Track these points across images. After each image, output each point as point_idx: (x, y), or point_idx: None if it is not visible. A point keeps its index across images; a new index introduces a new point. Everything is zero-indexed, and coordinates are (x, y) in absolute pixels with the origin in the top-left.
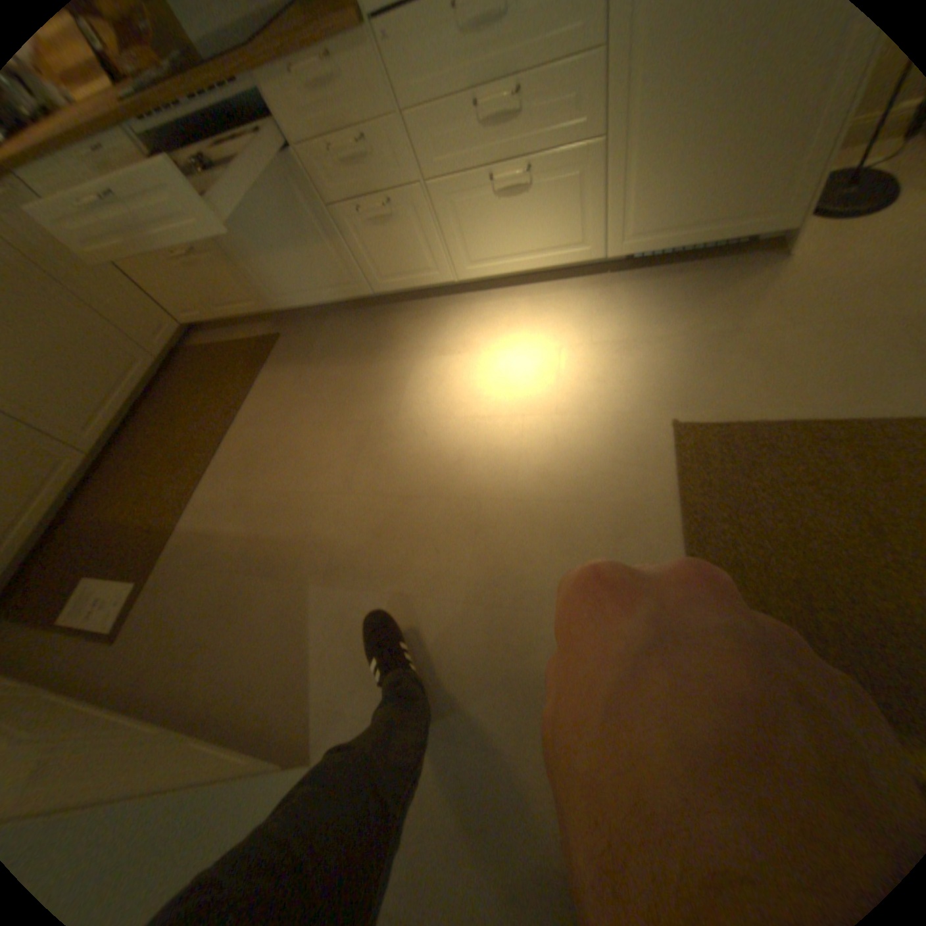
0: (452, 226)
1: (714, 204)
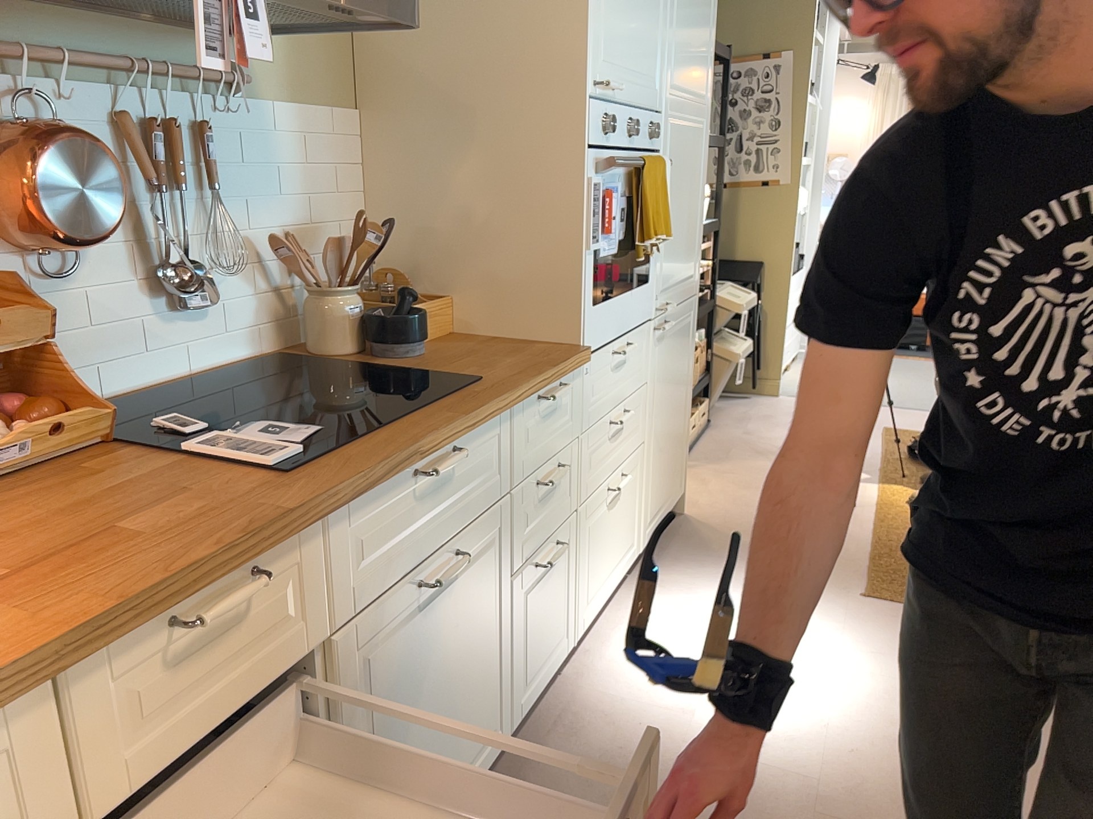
0: (584, 560)
1: (669, 485)
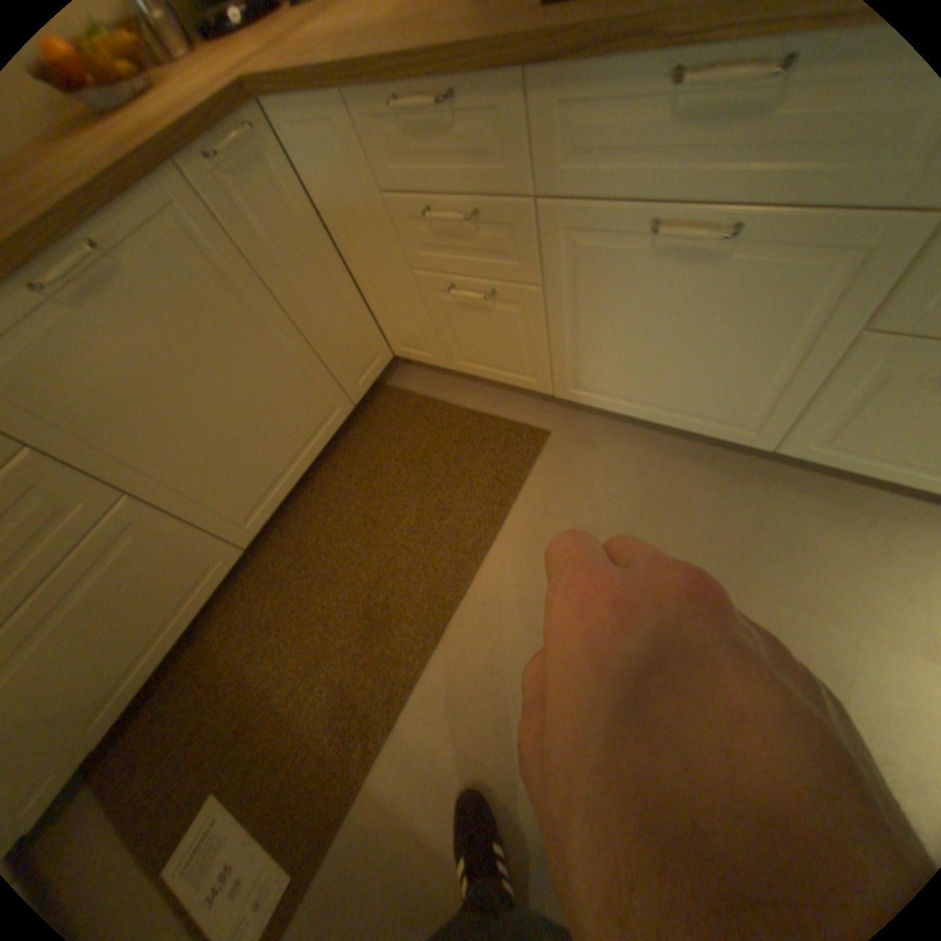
0: None
1: None
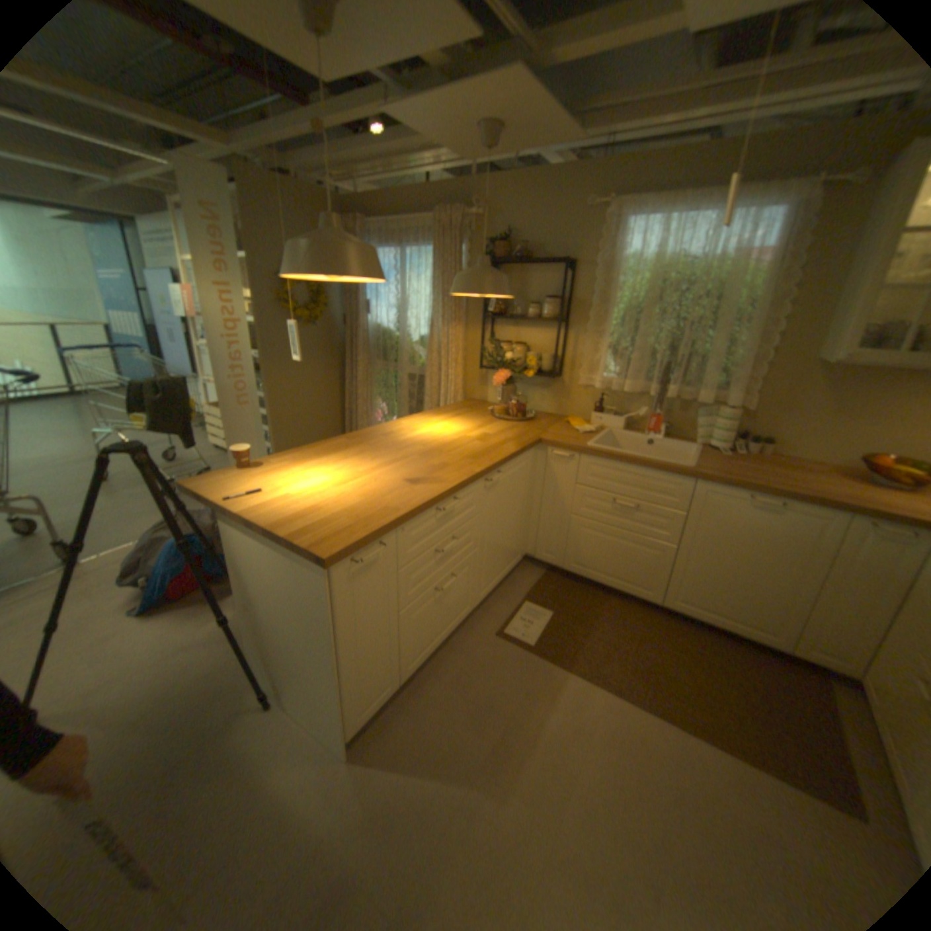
0: None
1: None
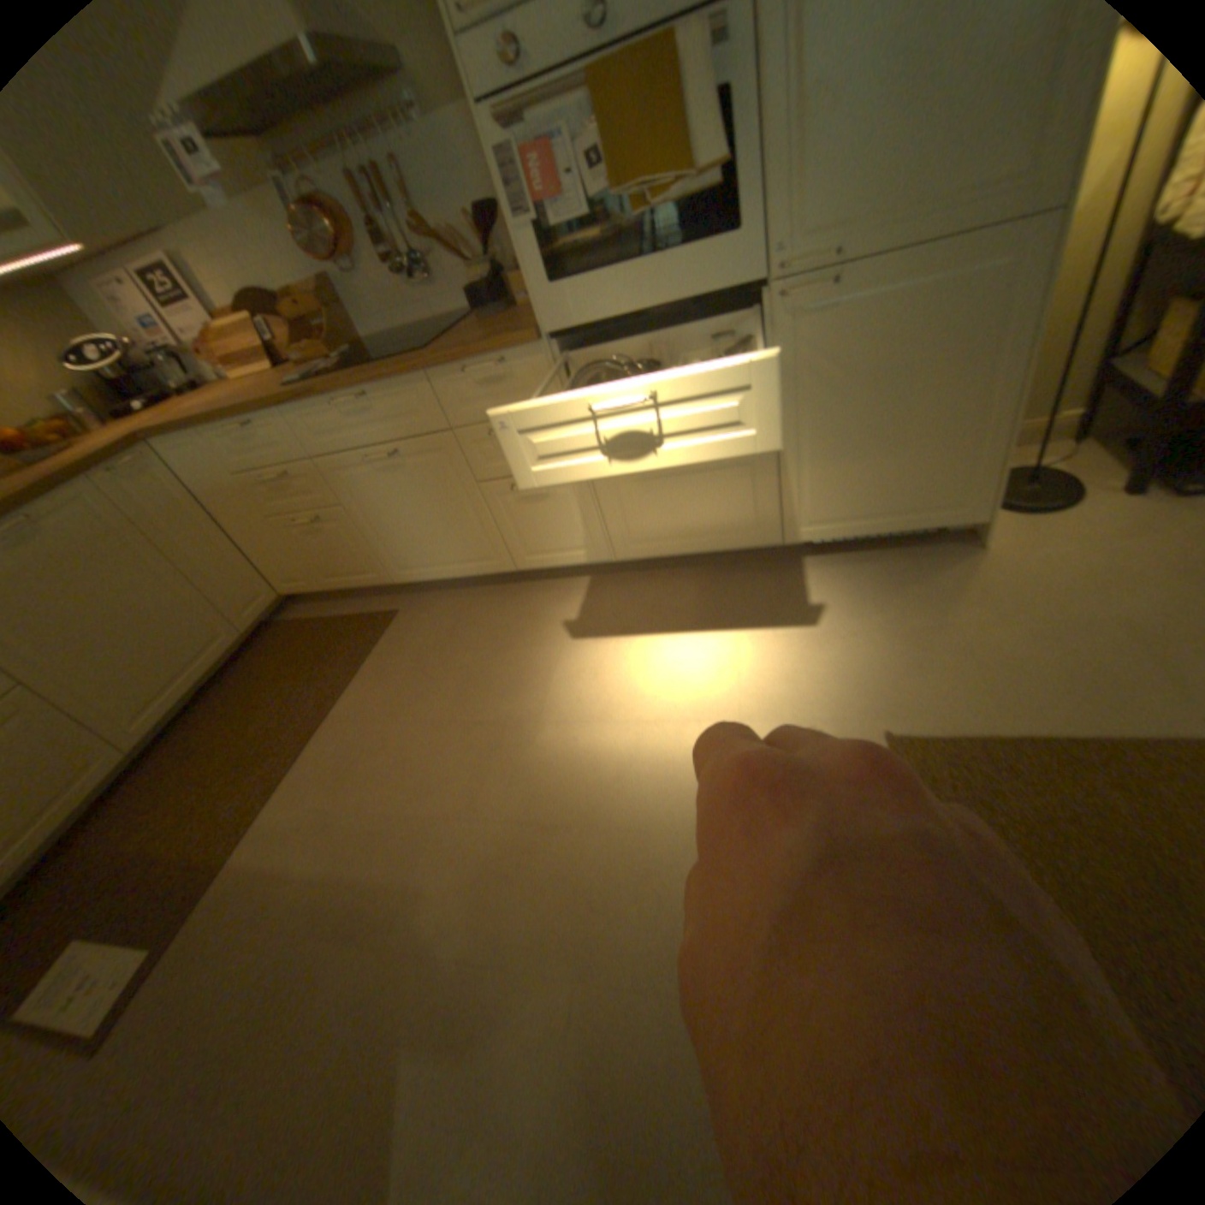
0: (613, 506)
1: (894, 497)
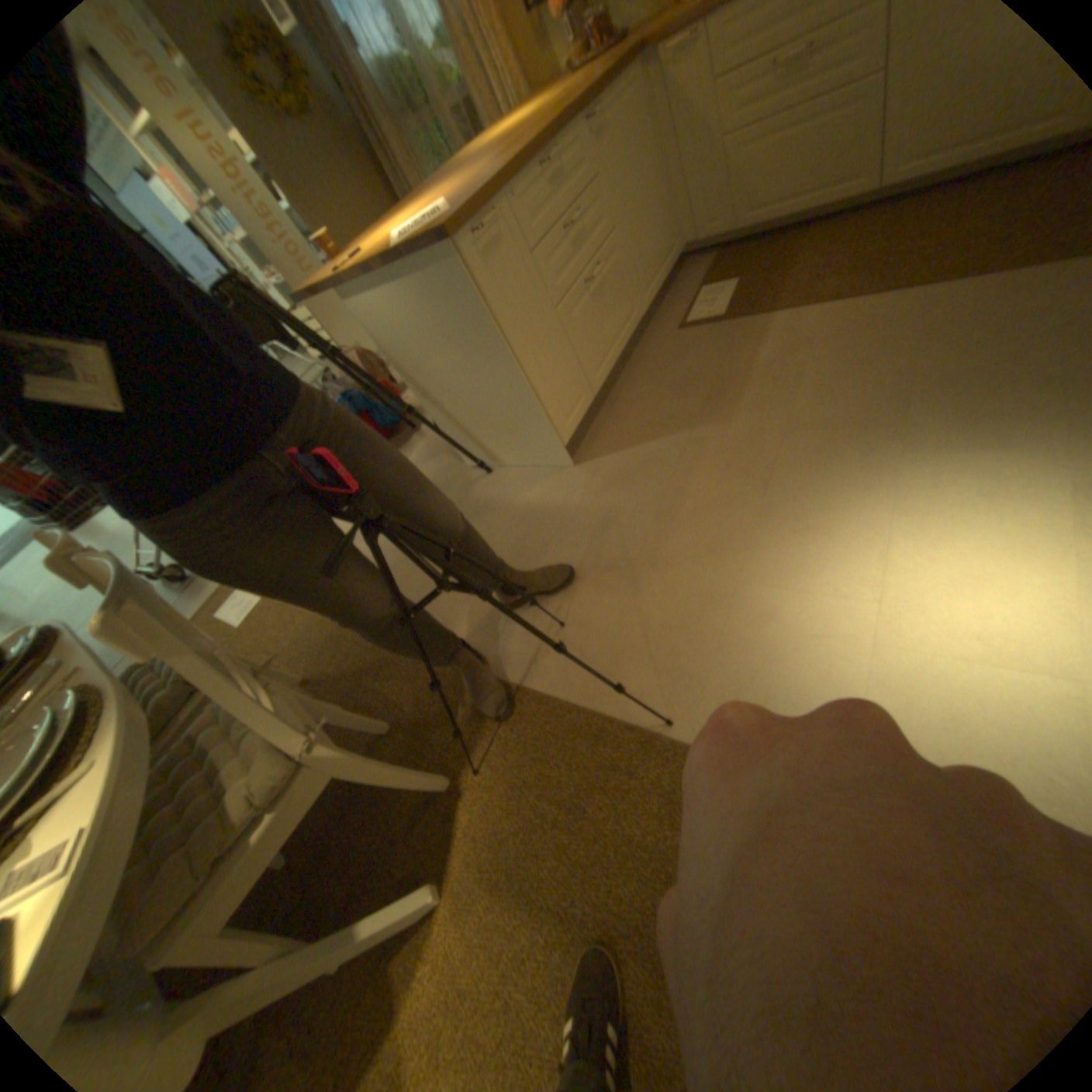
0: None
1: None
